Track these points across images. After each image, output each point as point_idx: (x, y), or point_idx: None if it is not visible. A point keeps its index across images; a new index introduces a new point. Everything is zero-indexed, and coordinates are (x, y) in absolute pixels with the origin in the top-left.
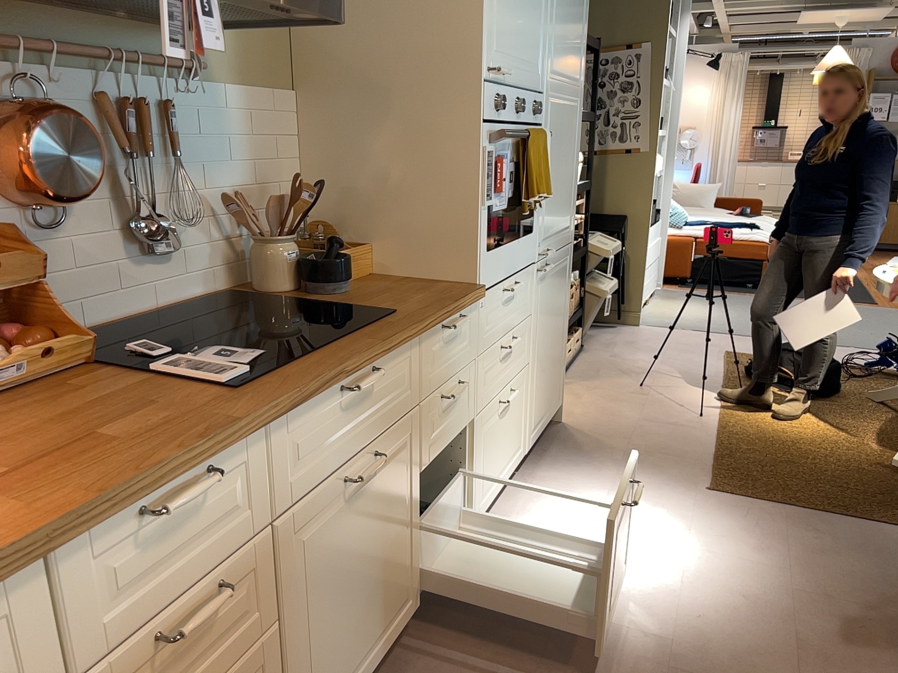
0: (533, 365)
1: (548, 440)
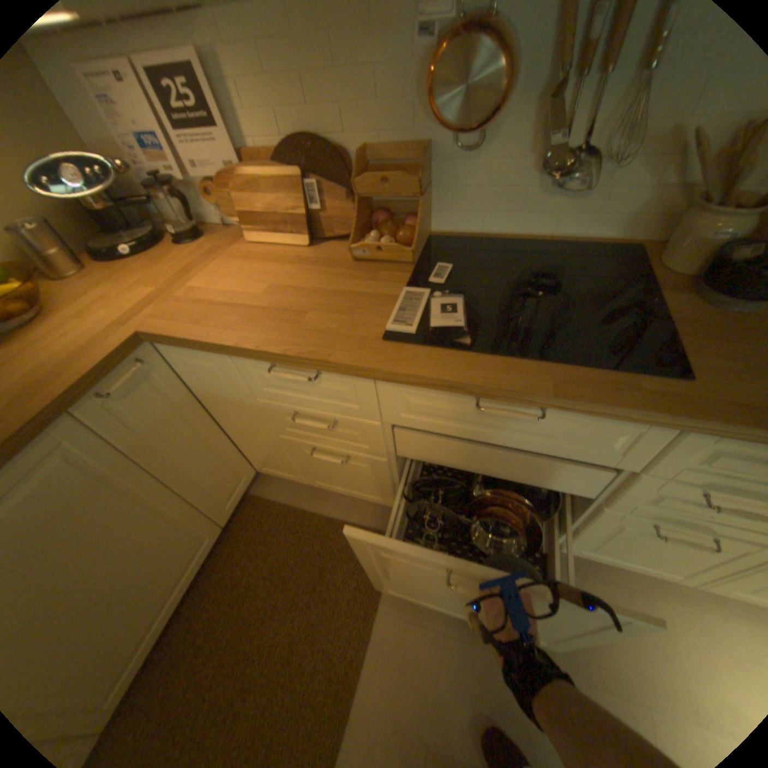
0: None
1: None
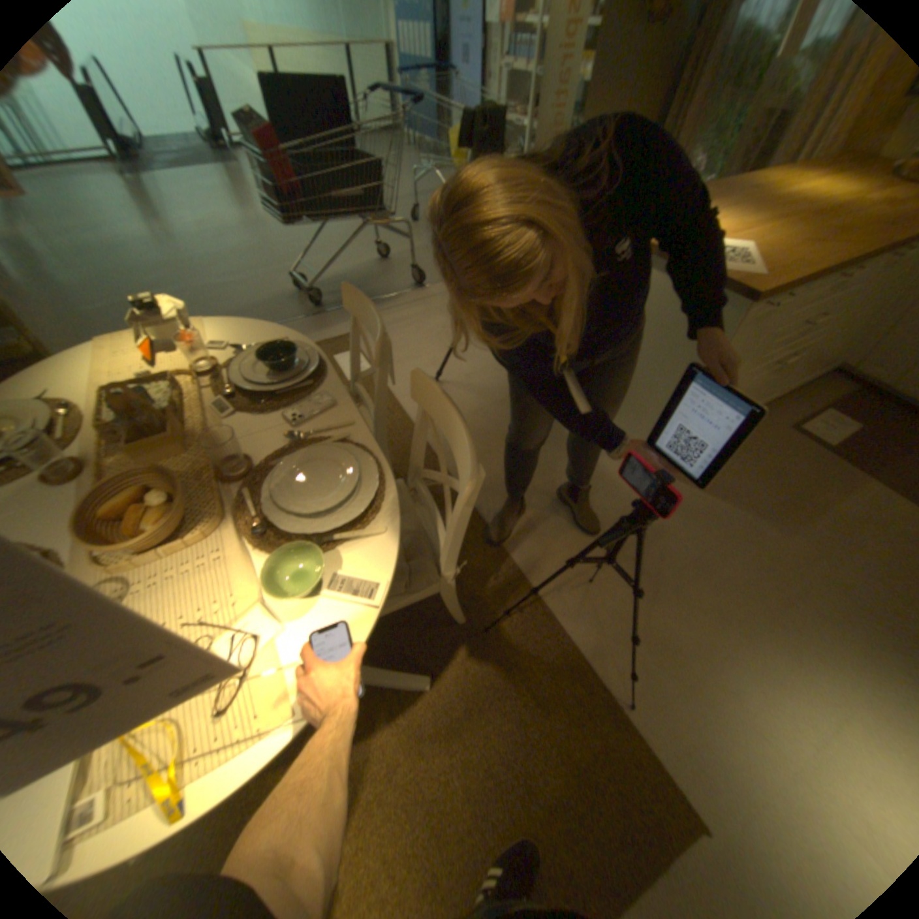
0: None
1: None
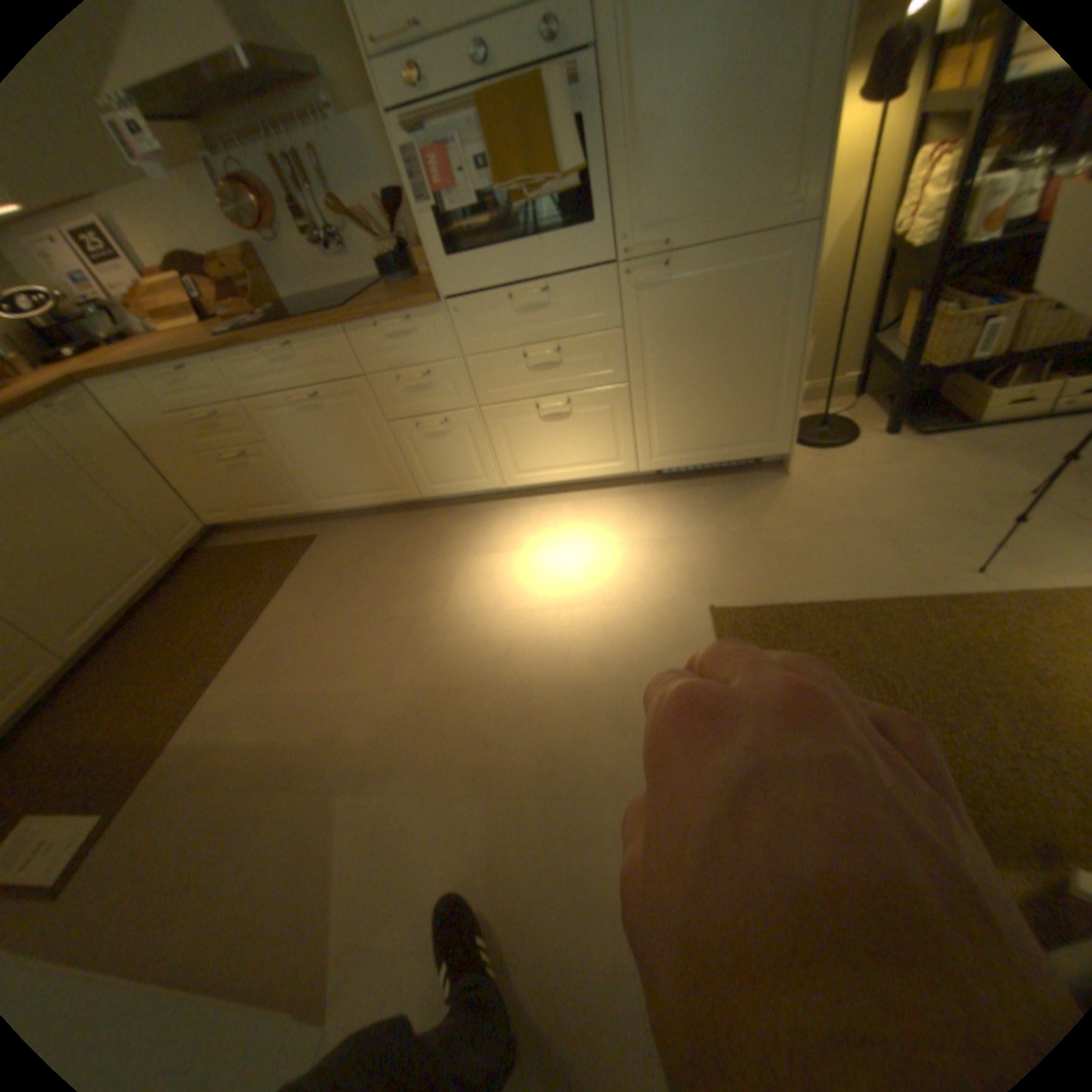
0: (638, 385)
1: (730, 479)
